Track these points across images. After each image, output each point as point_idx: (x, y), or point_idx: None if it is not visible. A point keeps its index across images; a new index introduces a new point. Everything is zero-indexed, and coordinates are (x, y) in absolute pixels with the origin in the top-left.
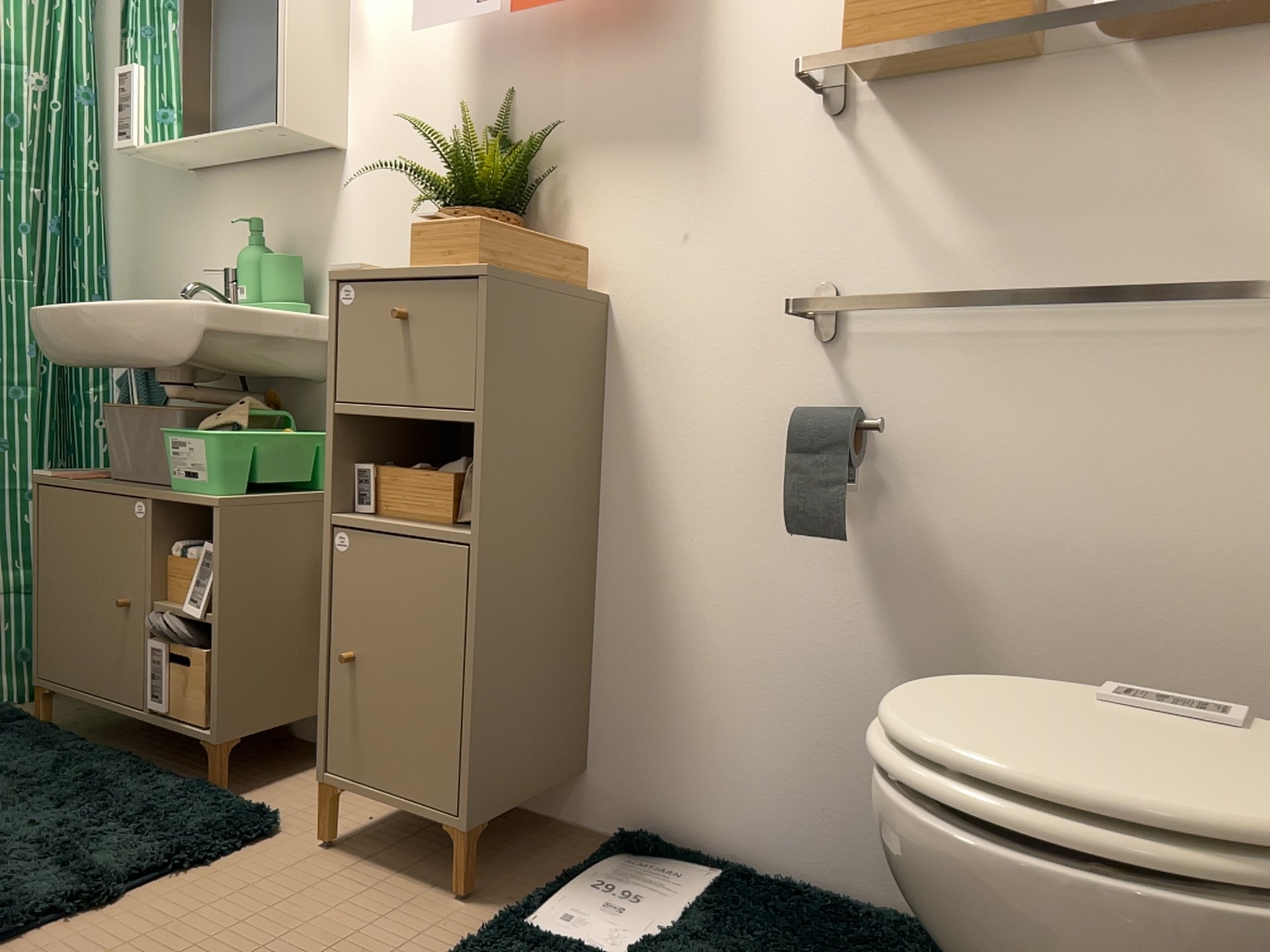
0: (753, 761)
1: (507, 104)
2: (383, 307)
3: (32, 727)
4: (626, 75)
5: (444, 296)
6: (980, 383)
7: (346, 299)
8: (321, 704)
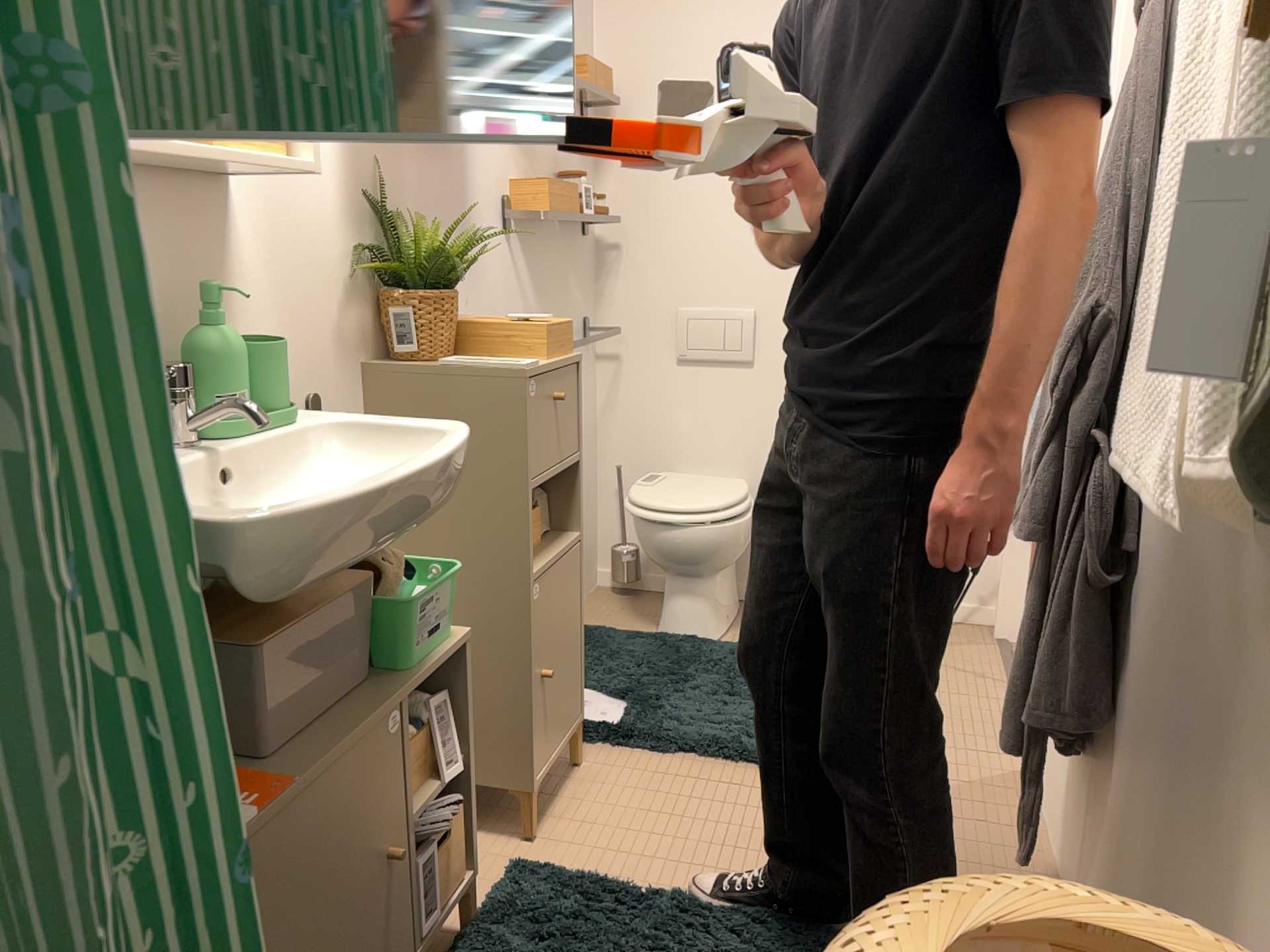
0: None
1: (384, 180)
2: (549, 393)
3: None
4: (440, 180)
5: (569, 378)
6: None
7: (534, 391)
8: (538, 725)
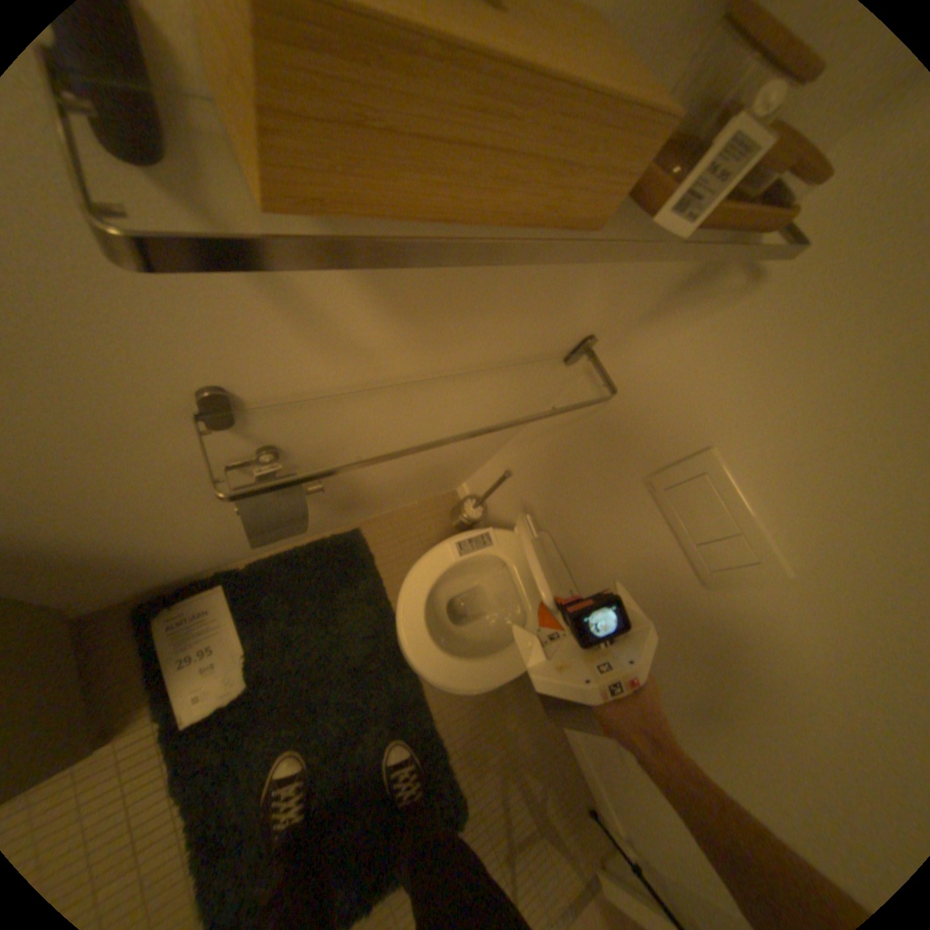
0: (215, 552)
1: None
2: None
3: None
4: None
5: None
6: (377, 409)
7: None
8: None
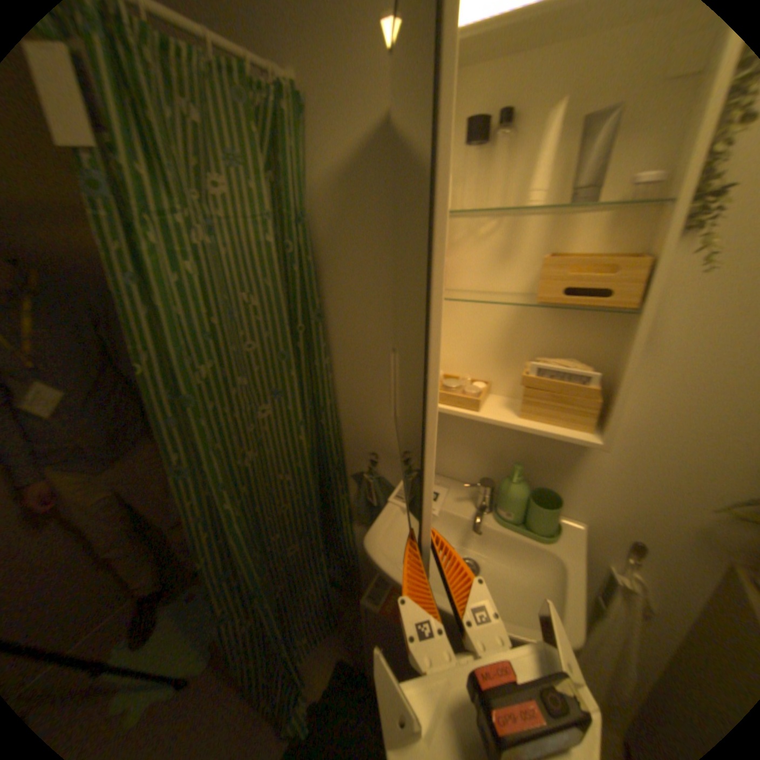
0: None
1: None
2: None
3: (375, 702)
4: None
5: None
6: None
7: None
8: None
